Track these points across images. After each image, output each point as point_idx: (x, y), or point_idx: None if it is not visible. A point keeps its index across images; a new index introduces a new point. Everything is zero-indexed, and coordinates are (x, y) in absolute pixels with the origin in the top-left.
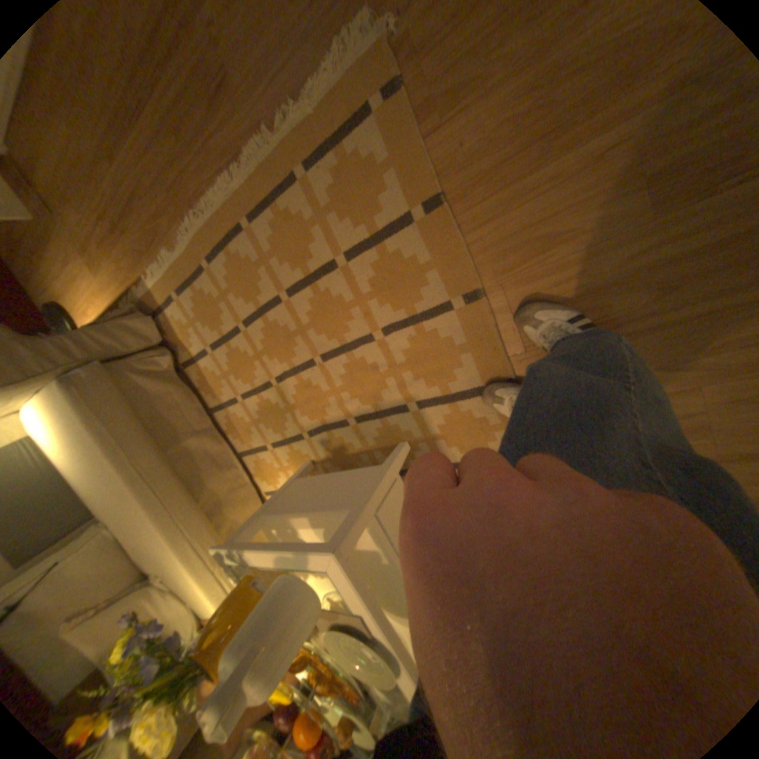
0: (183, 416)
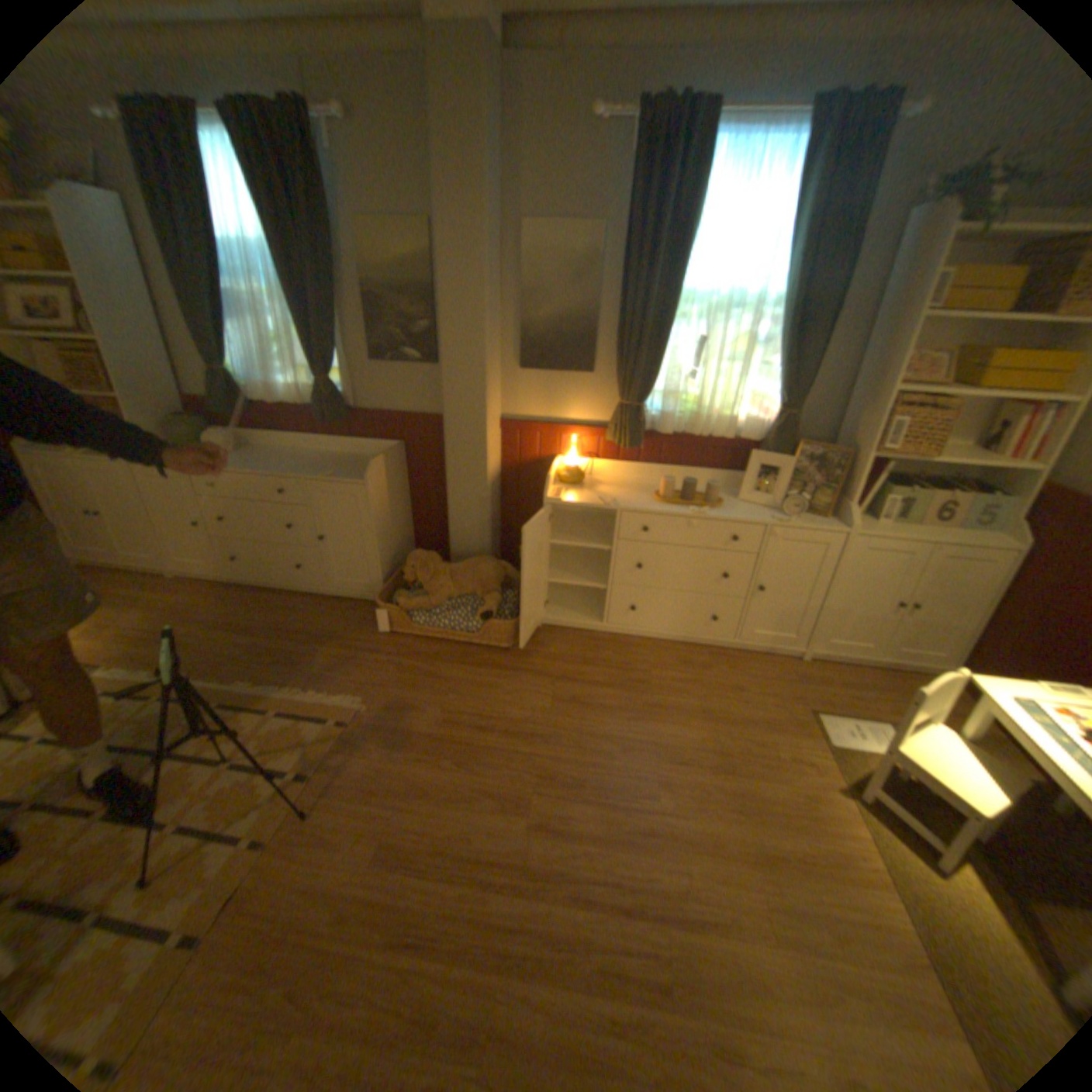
0: None
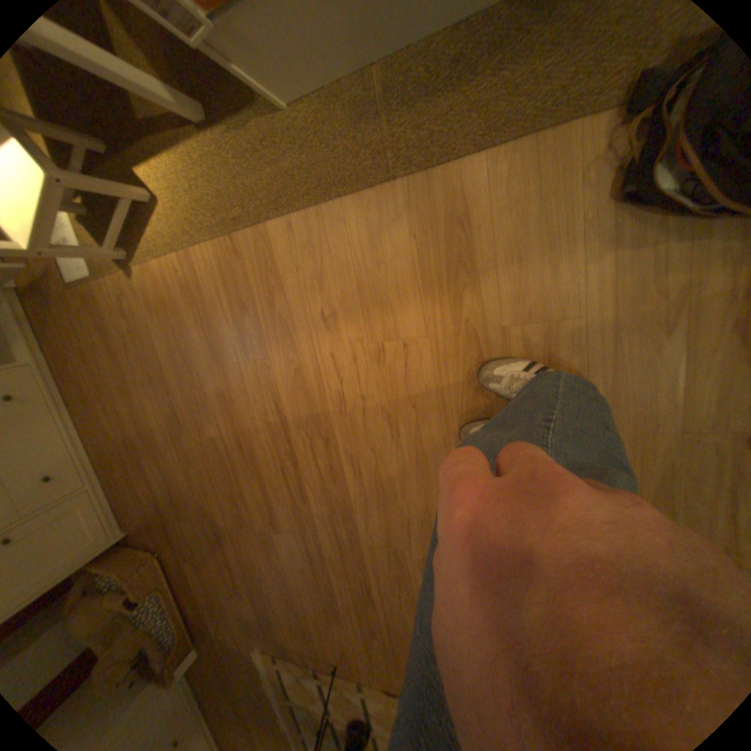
0: None
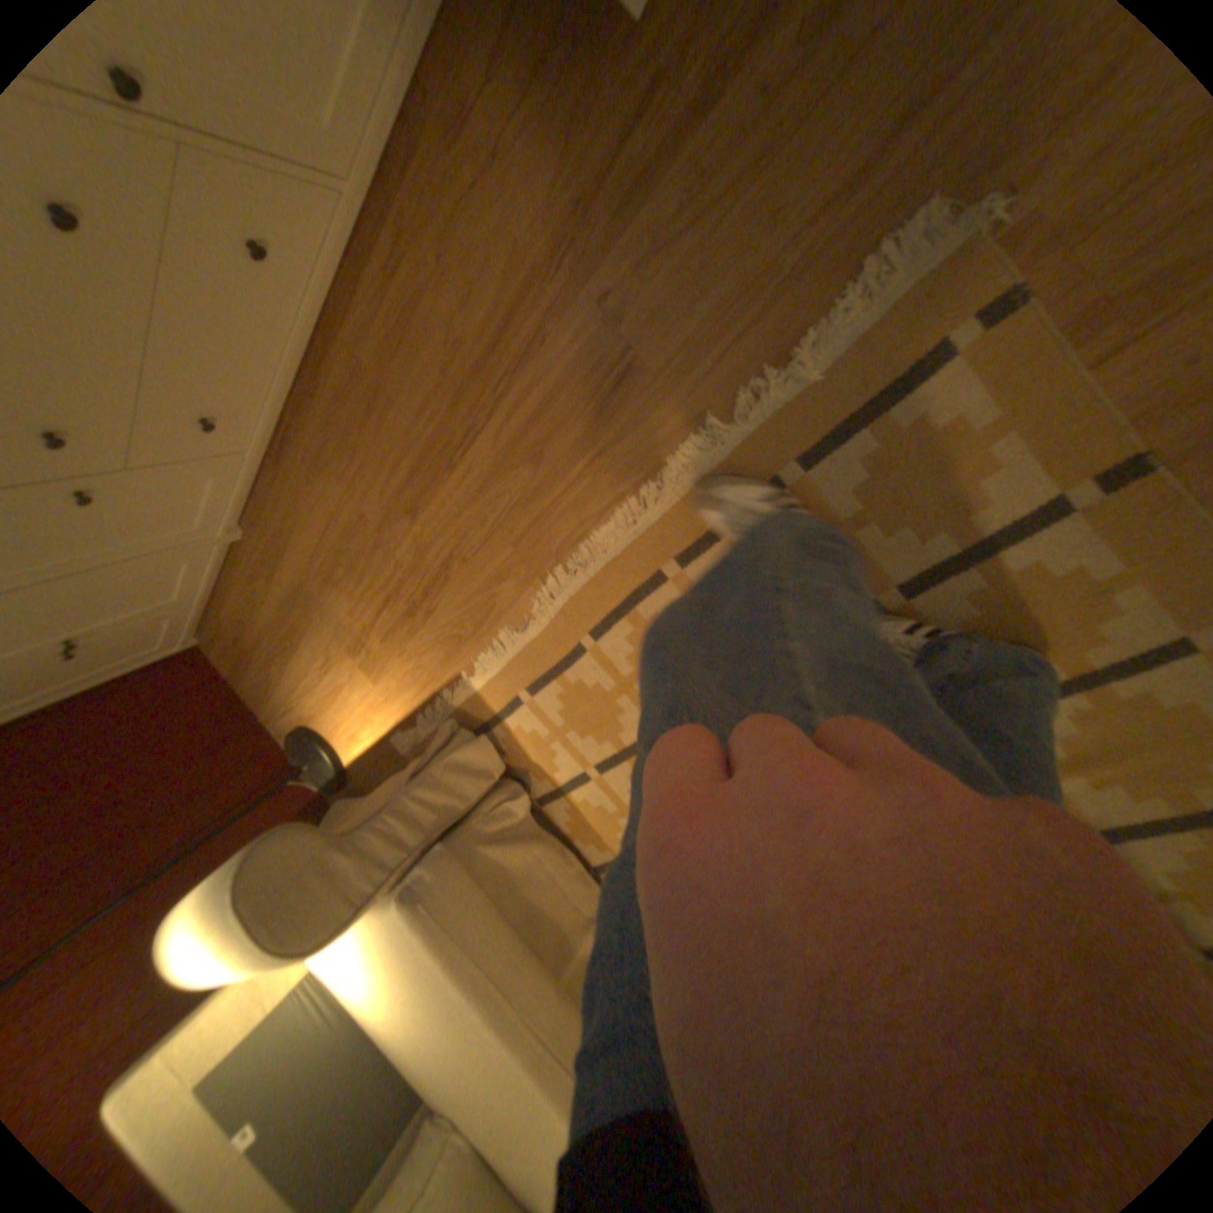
0: (563, 895)
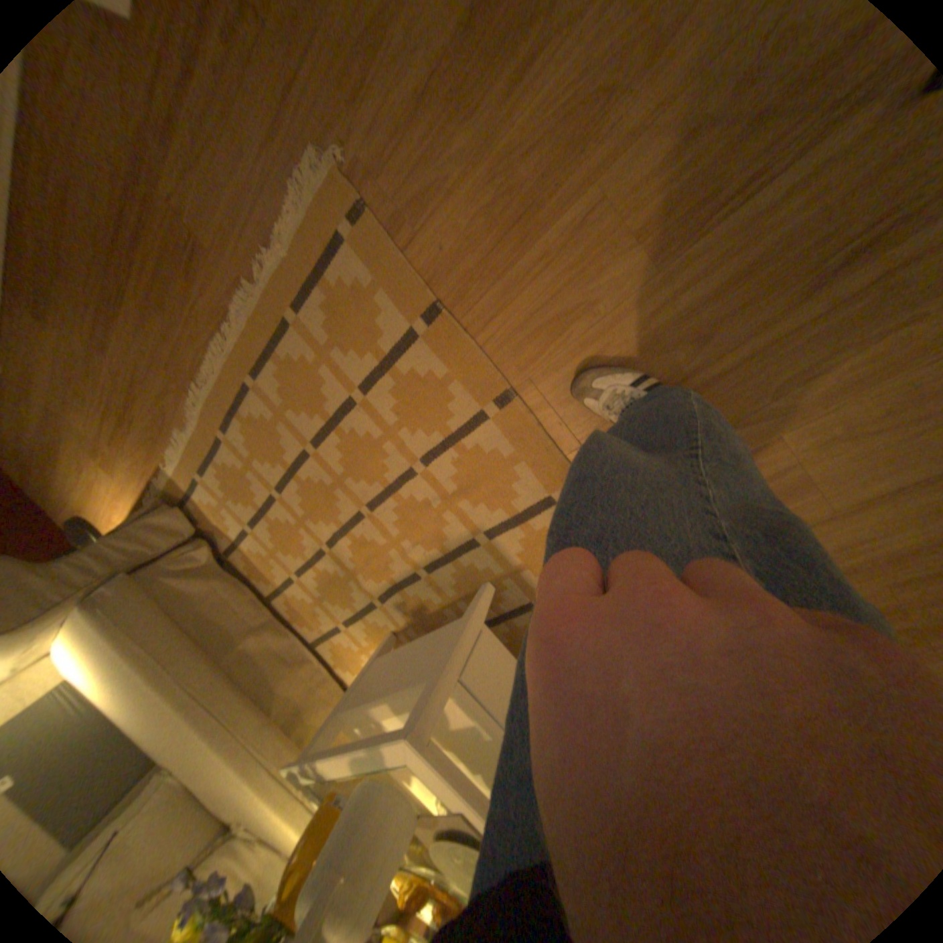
0: (234, 614)
